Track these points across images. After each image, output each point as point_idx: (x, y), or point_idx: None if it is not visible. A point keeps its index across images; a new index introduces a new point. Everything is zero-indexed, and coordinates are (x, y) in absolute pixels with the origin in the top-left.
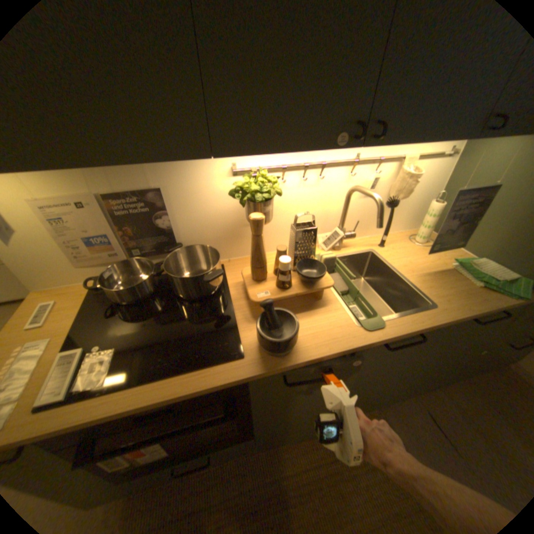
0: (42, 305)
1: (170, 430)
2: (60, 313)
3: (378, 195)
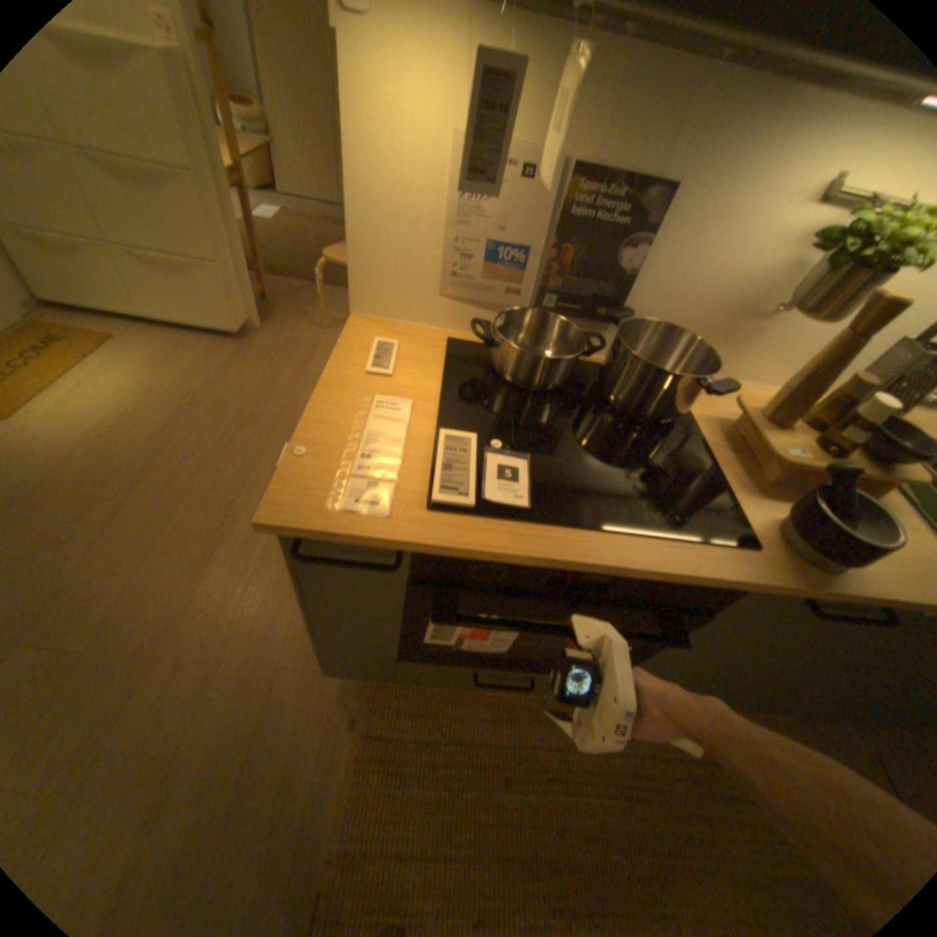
0: (380, 341)
1: (556, 617)
2: (411, 364)
3: None
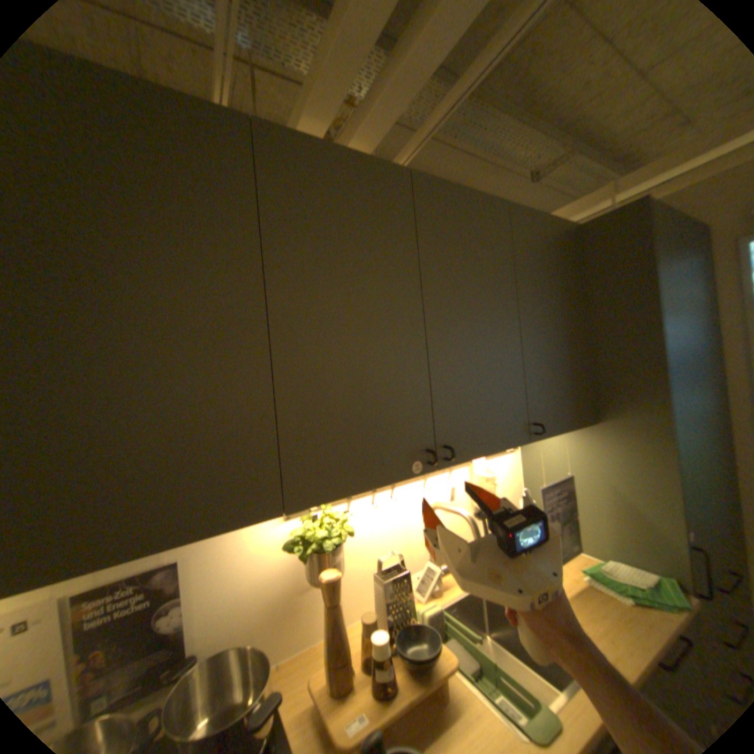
0: None
1: None
2: None
3: (465, 510)
